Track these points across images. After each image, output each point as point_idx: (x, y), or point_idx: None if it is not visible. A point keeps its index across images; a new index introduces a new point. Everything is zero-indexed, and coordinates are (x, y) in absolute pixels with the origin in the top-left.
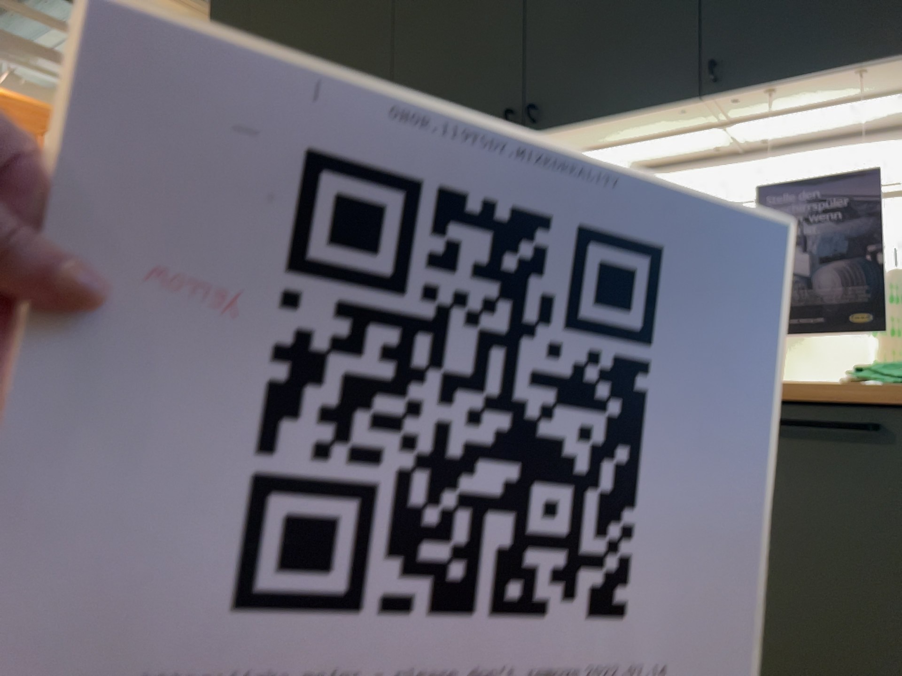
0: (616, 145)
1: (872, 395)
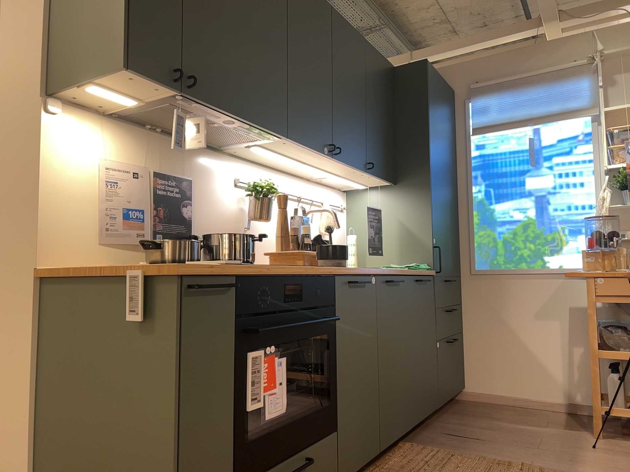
0: (320, 167)
1: (424, 272)
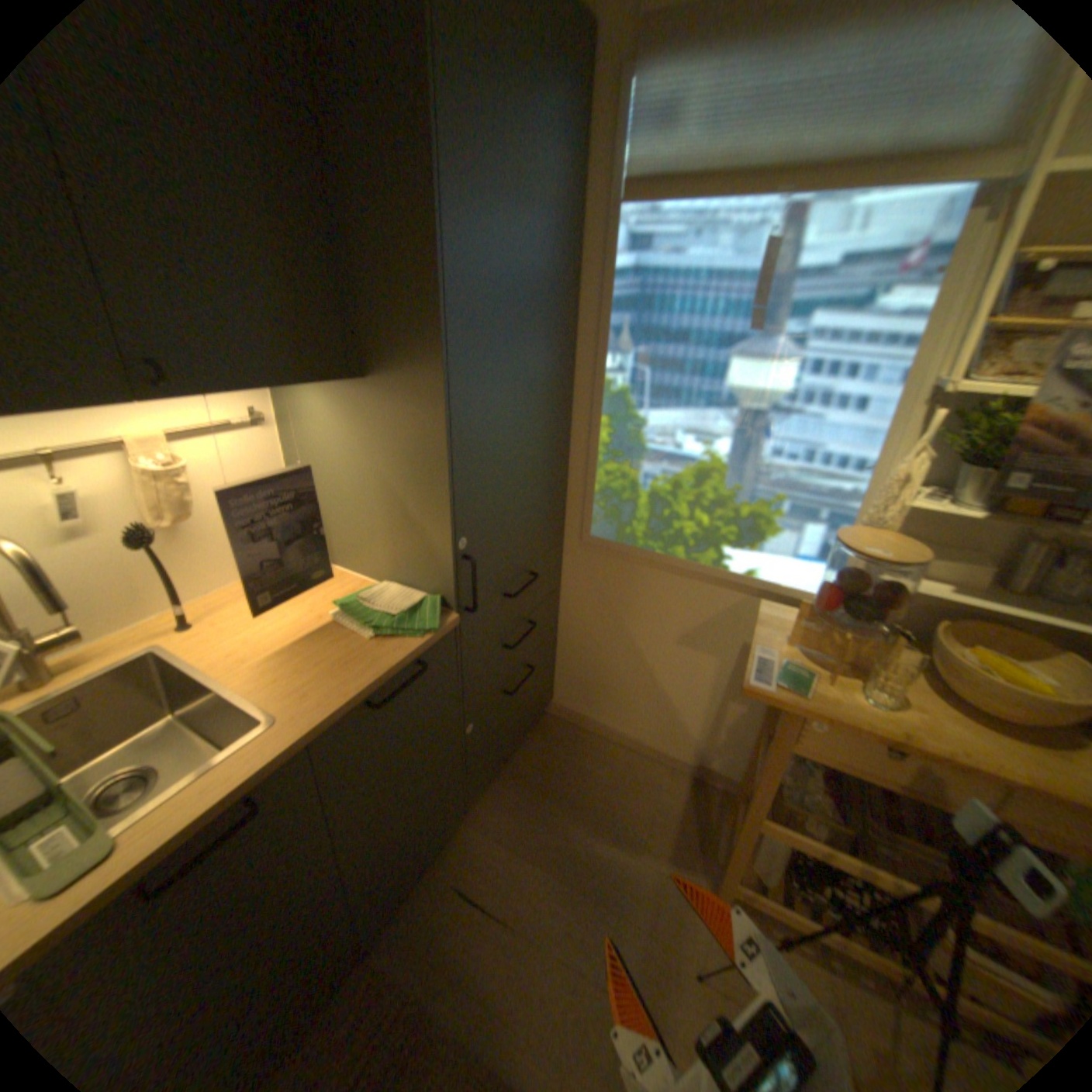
0: None
1: (411, 650)
